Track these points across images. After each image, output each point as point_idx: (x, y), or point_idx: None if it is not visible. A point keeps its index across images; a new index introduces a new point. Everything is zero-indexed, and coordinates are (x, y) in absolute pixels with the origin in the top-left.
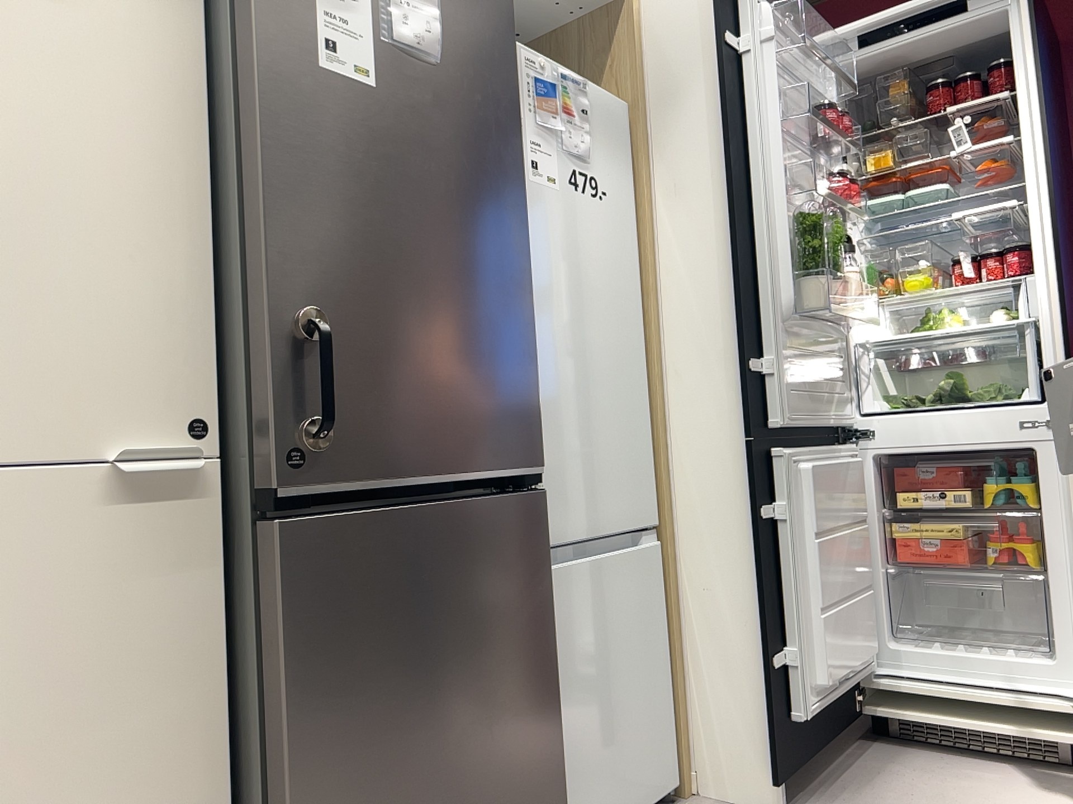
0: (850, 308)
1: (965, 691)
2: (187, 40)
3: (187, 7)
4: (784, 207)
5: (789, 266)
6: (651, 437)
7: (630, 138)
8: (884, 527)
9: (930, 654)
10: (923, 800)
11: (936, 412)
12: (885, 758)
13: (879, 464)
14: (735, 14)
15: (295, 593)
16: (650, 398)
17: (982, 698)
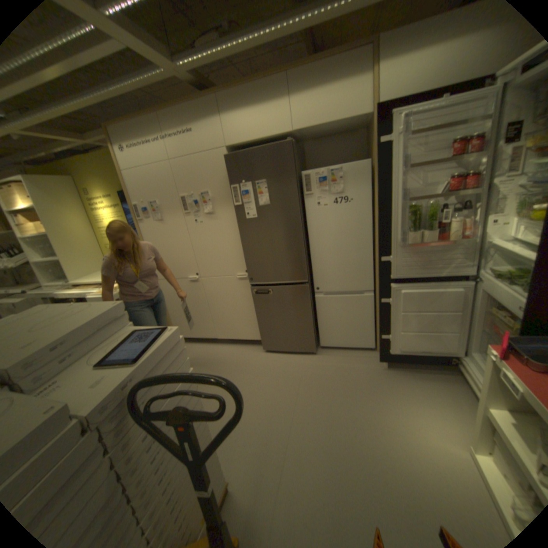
0: (491, 224)
1: (477, 383)
2: (236, 215)
3: (235, 210)
4: (400, 205)
5: (400, 227)
6: (375, 266)
7: (374, 170)
8: (486, 316)
9: (479, 366)
10: (423, 393)
11: (501, 285)
12: (446, 381)
13: (489, 292)
14: (391, 124)
15: (254, 296)
16: (375, 255)
17: (479, 388)
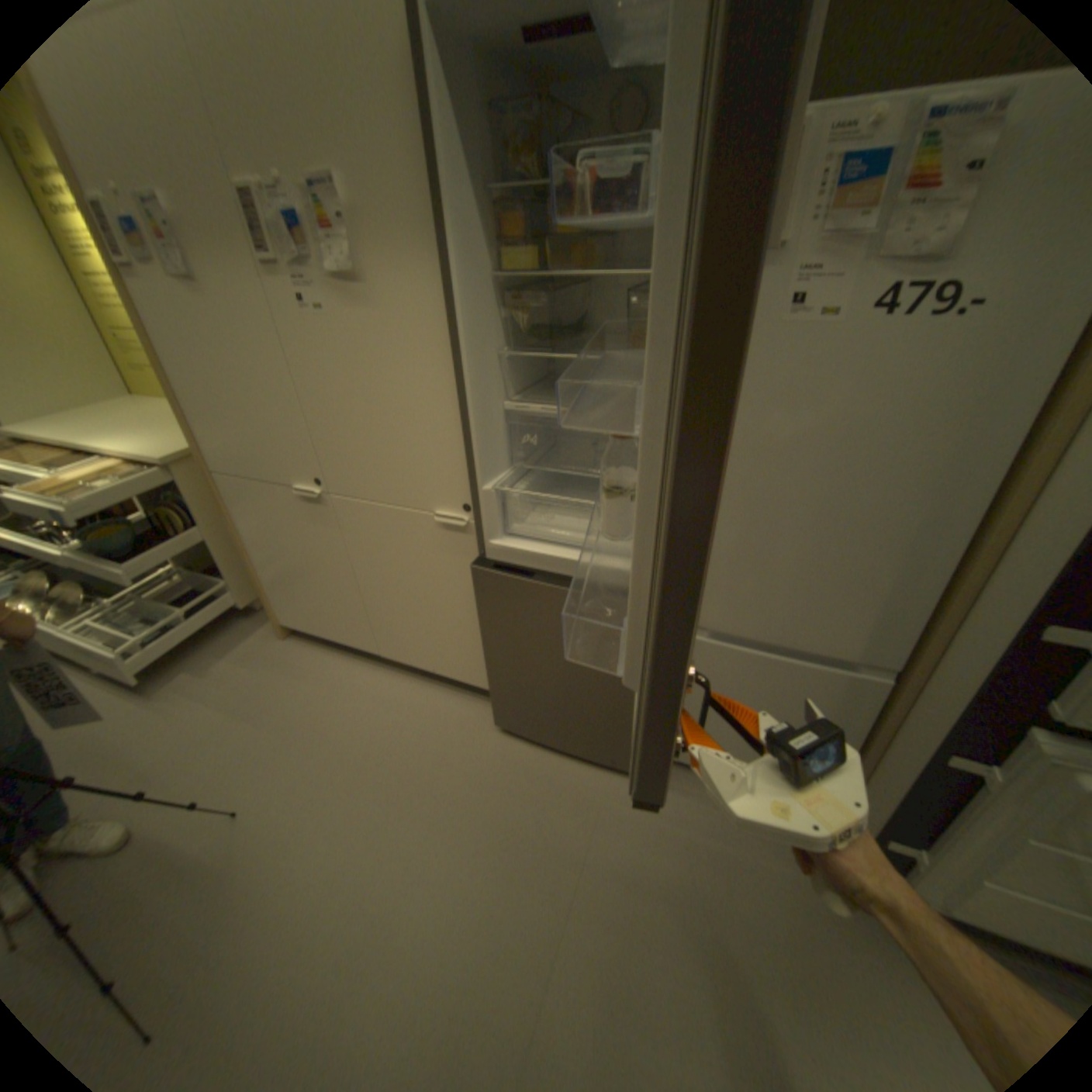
0: None
1: None
2: (440, 298)
3: (436, 275)
4: None
5: None
6: (949, 597)
7: None
8: None
9: None
10: None
11: None
12: None
13: None
14: None
15: (482, 592)
16: (968, 561)
17: None
